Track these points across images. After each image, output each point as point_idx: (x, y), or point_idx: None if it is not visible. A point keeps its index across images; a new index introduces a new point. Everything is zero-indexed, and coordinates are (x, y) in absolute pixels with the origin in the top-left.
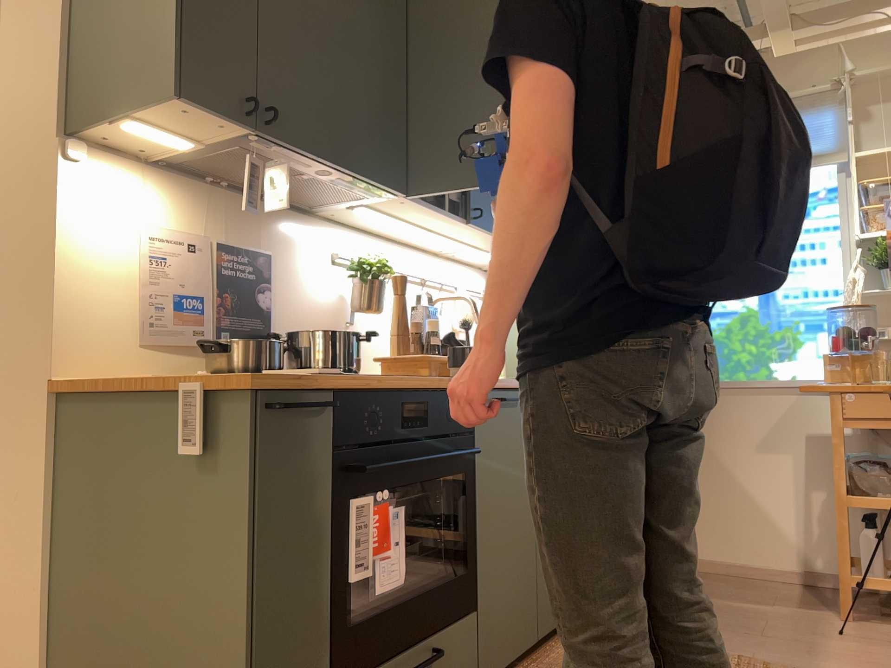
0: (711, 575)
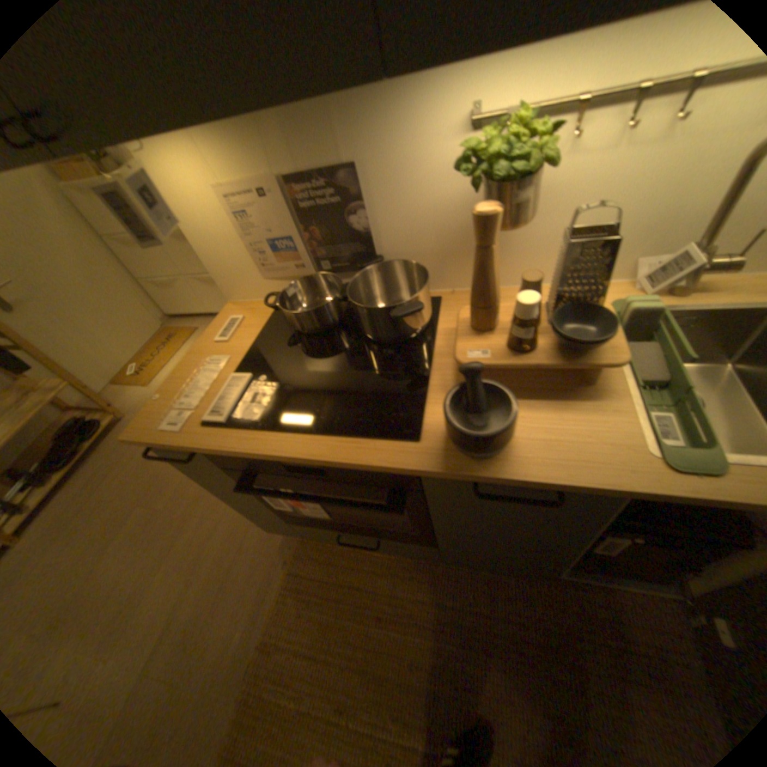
0: None
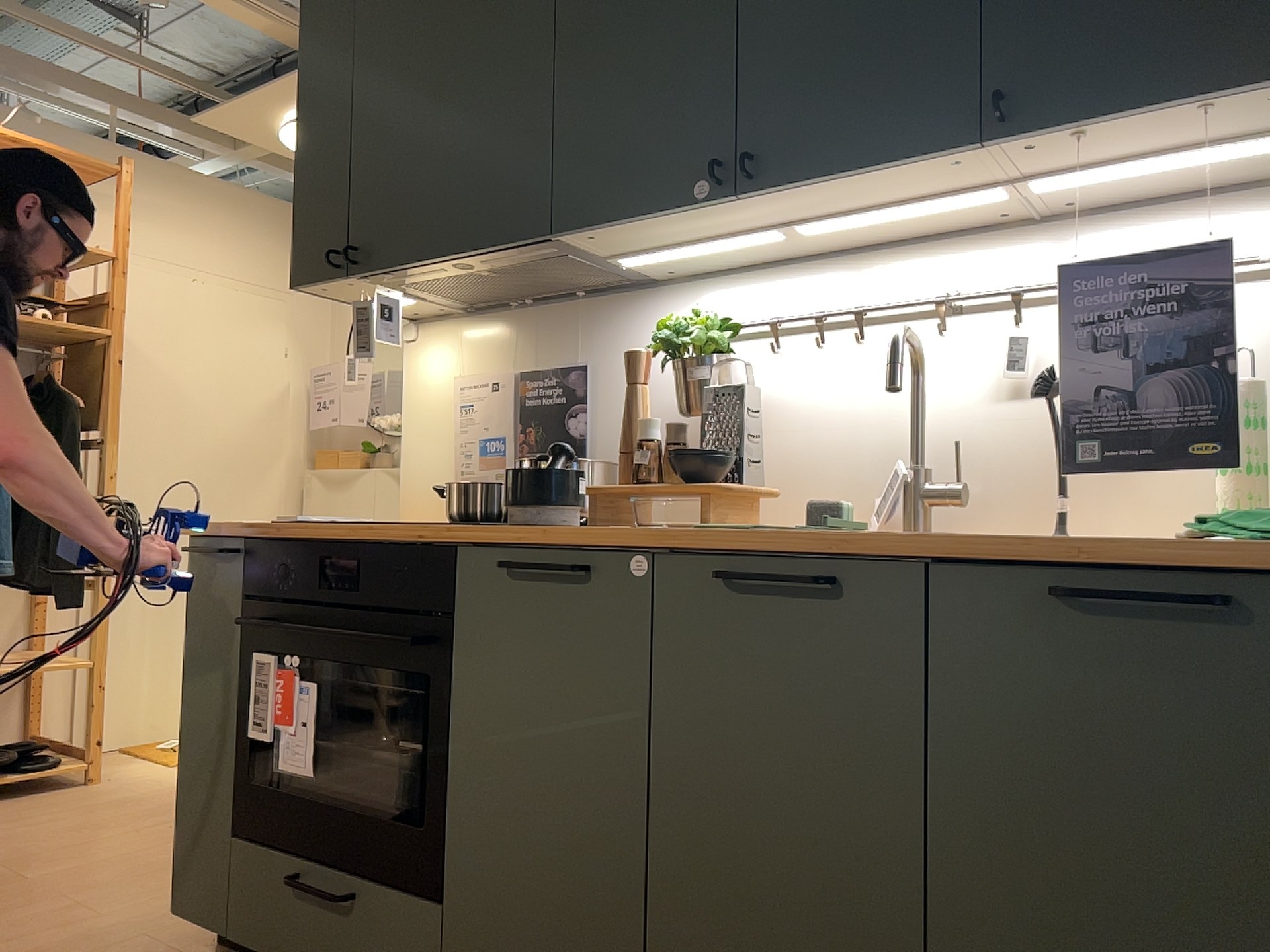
0: None
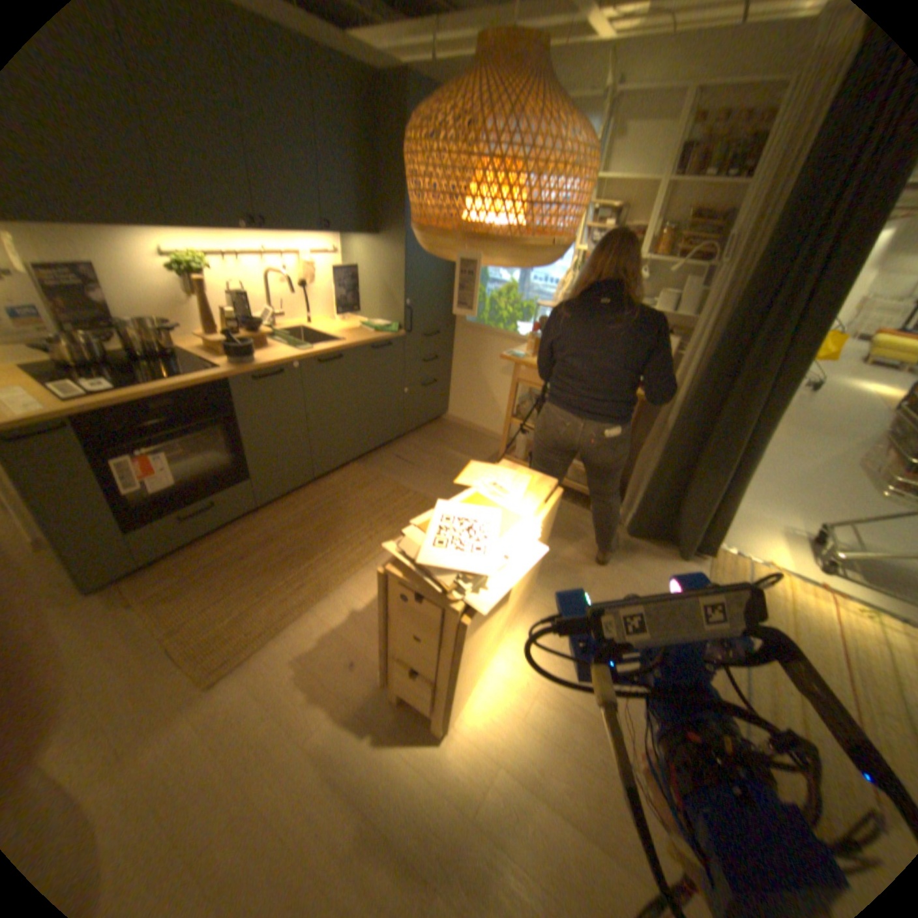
0: (466, 432)
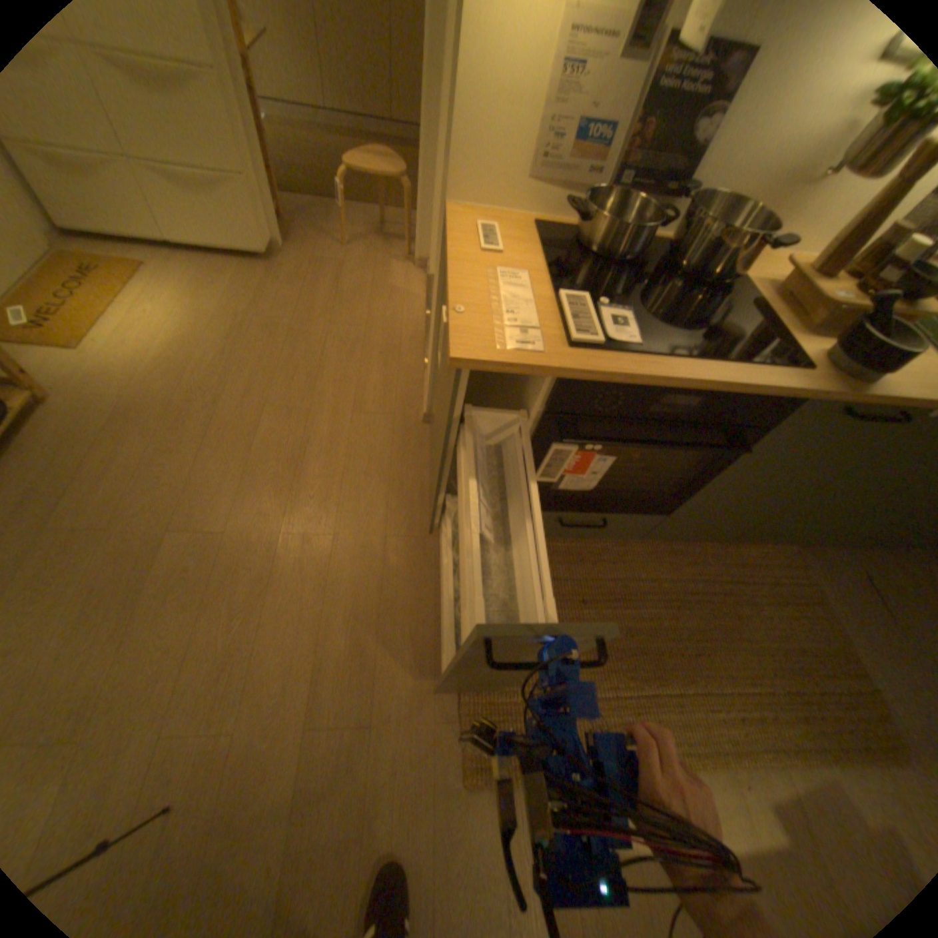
0: None
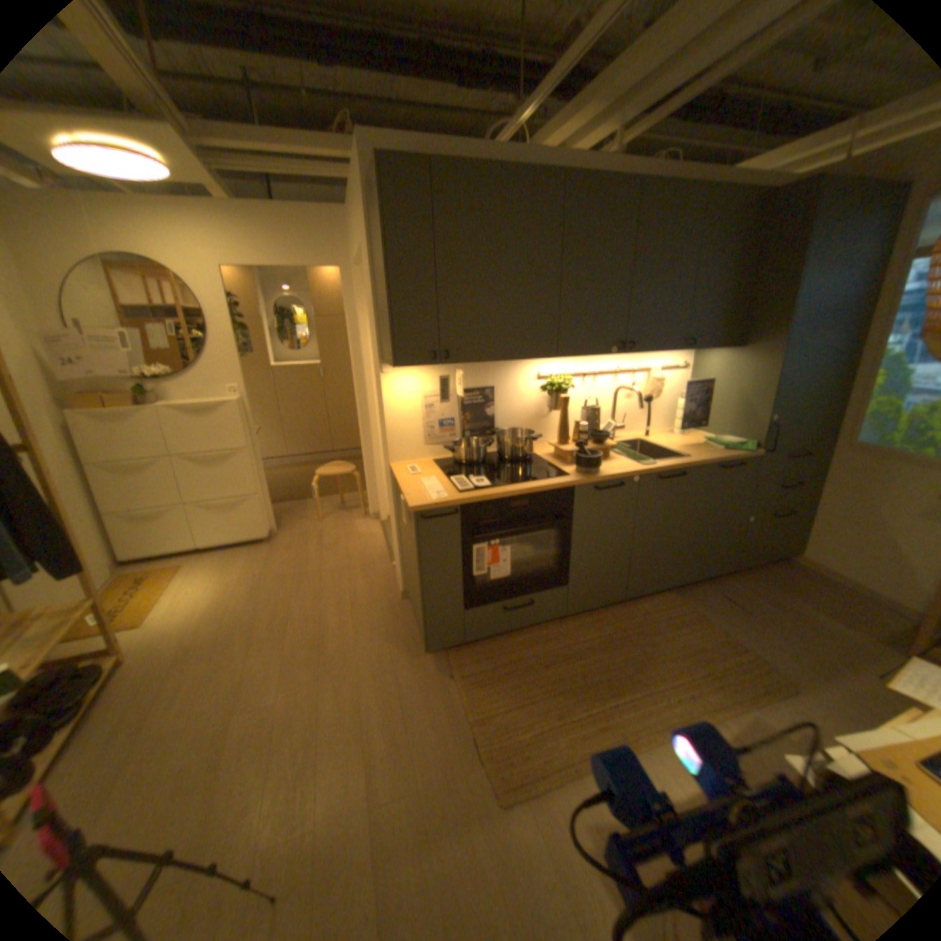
0: (837, 587)
